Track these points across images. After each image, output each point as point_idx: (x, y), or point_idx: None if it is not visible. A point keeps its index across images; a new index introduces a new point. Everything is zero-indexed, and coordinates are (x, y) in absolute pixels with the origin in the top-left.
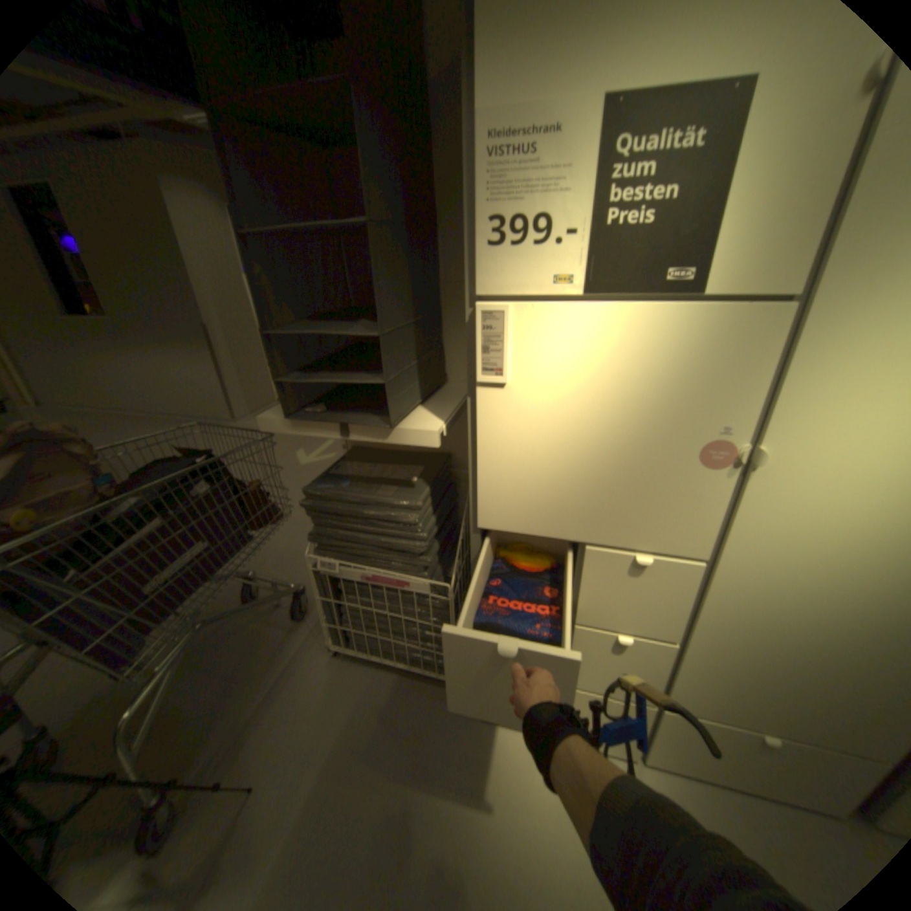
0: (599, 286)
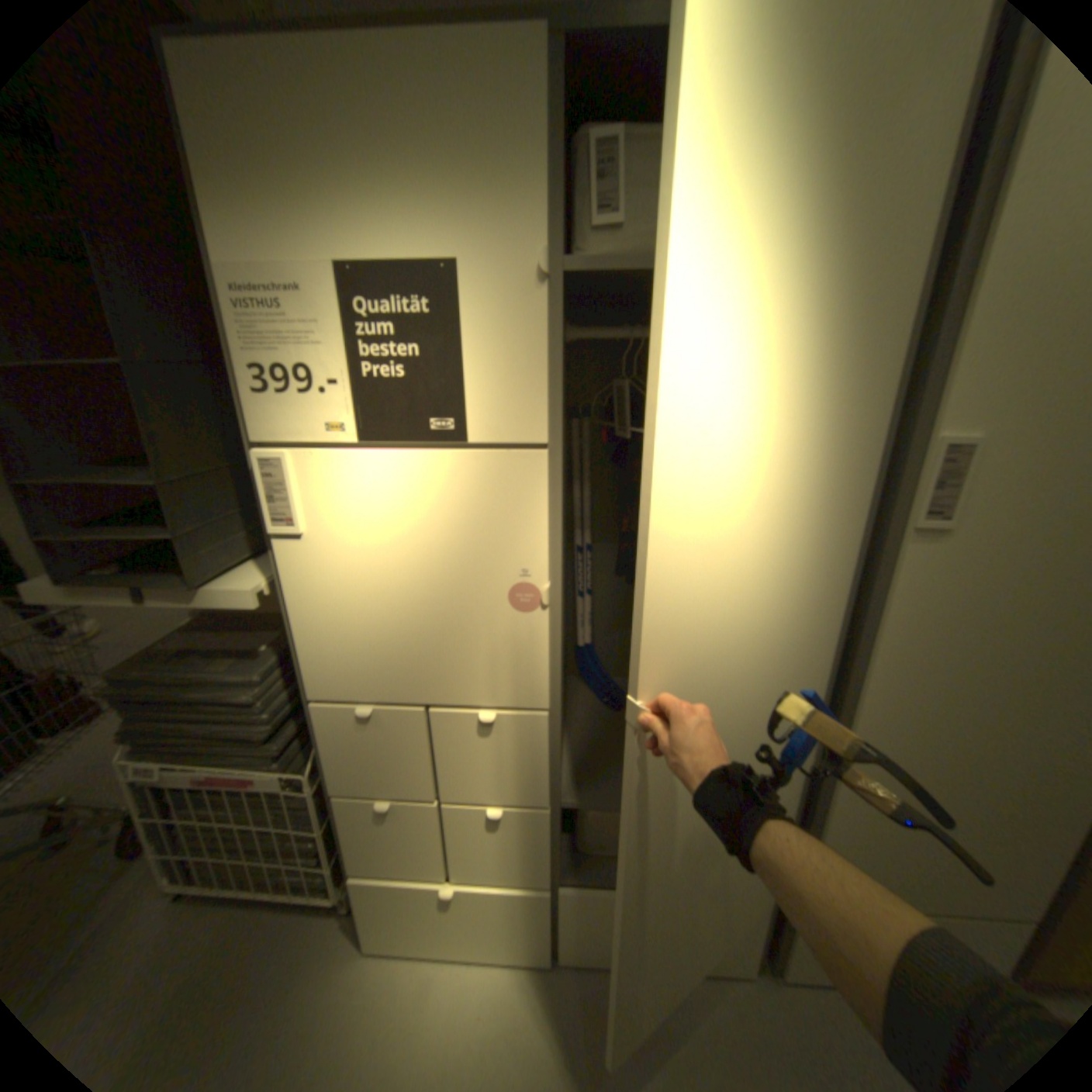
0: (371, 435)
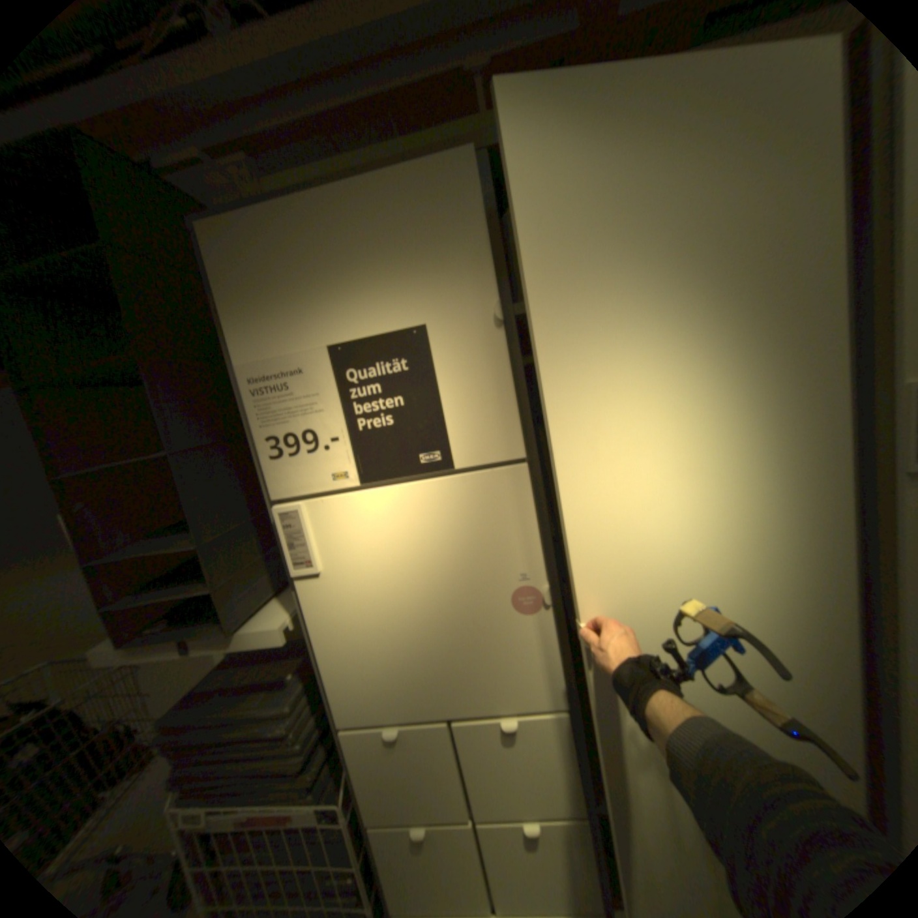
0: (372, 477)
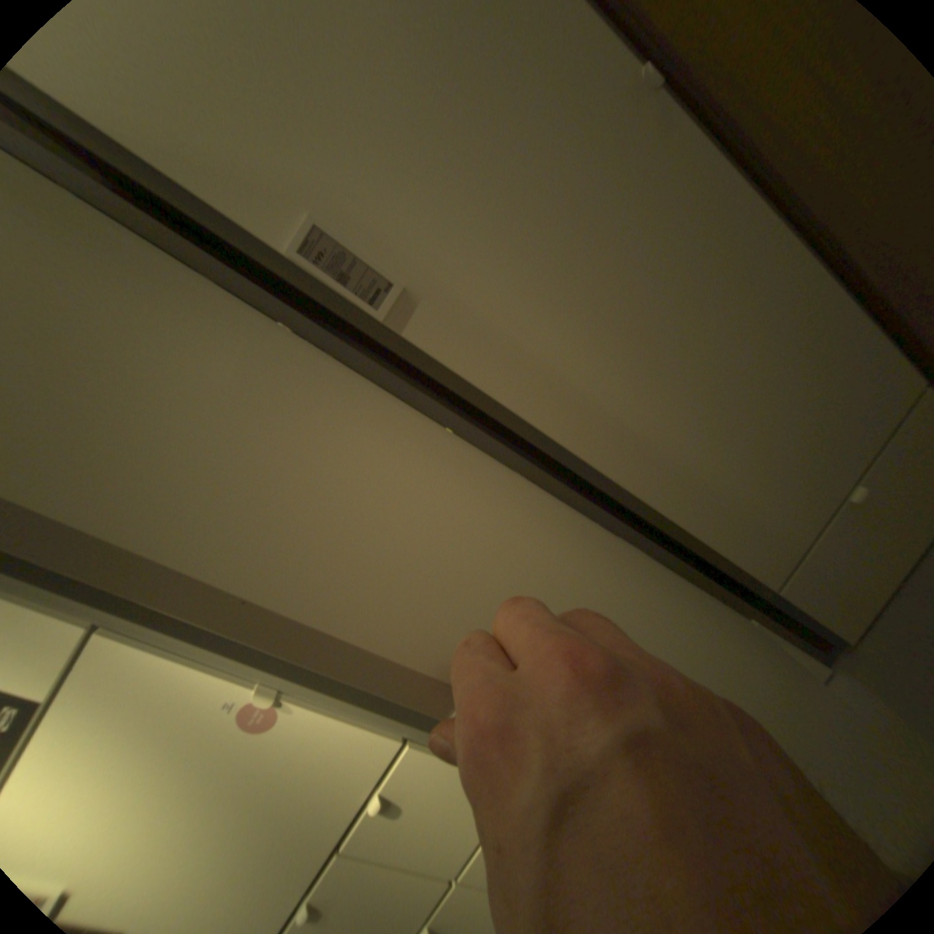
0: None
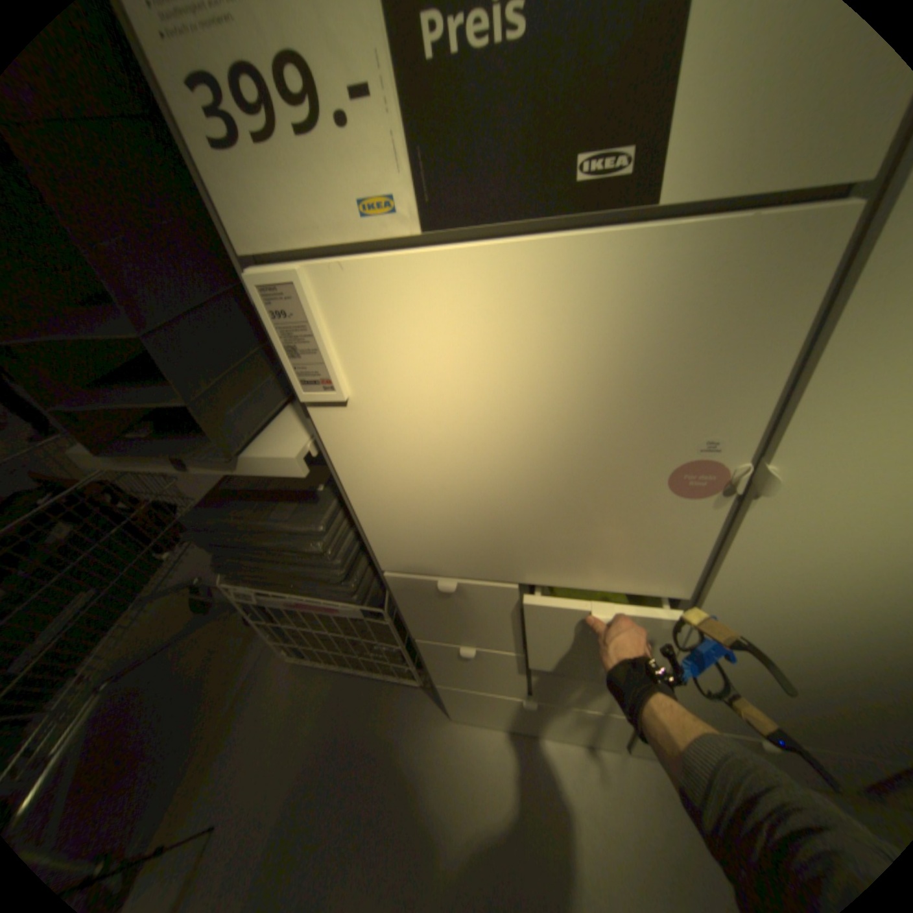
0: (448, 211)
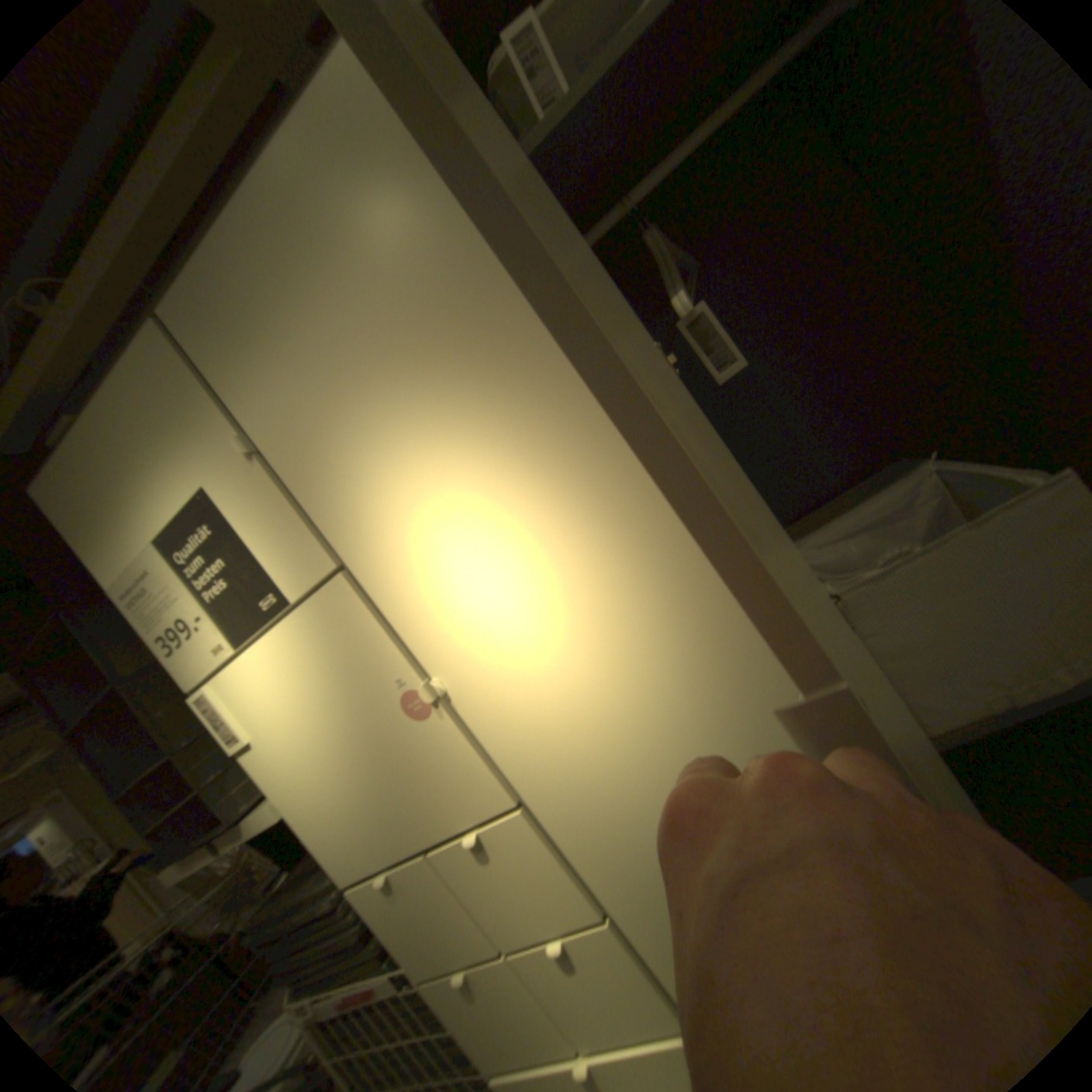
0: (240, 641)
